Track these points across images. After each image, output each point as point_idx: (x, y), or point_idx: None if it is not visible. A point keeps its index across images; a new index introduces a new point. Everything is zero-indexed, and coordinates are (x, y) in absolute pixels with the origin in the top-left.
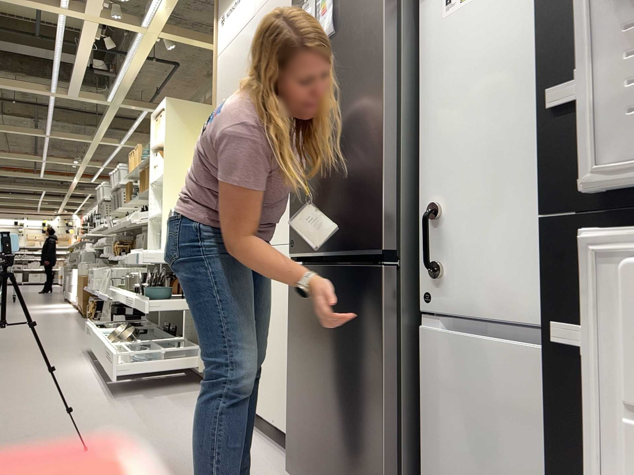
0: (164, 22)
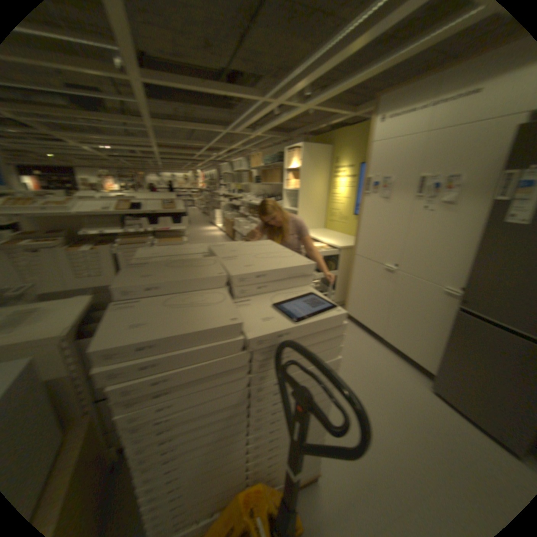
0: (319, 102)
